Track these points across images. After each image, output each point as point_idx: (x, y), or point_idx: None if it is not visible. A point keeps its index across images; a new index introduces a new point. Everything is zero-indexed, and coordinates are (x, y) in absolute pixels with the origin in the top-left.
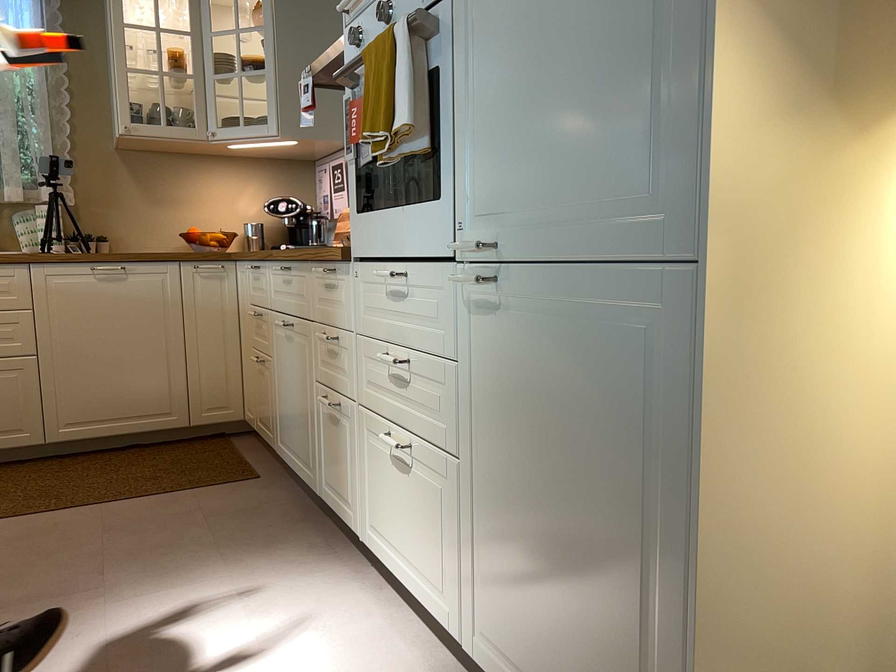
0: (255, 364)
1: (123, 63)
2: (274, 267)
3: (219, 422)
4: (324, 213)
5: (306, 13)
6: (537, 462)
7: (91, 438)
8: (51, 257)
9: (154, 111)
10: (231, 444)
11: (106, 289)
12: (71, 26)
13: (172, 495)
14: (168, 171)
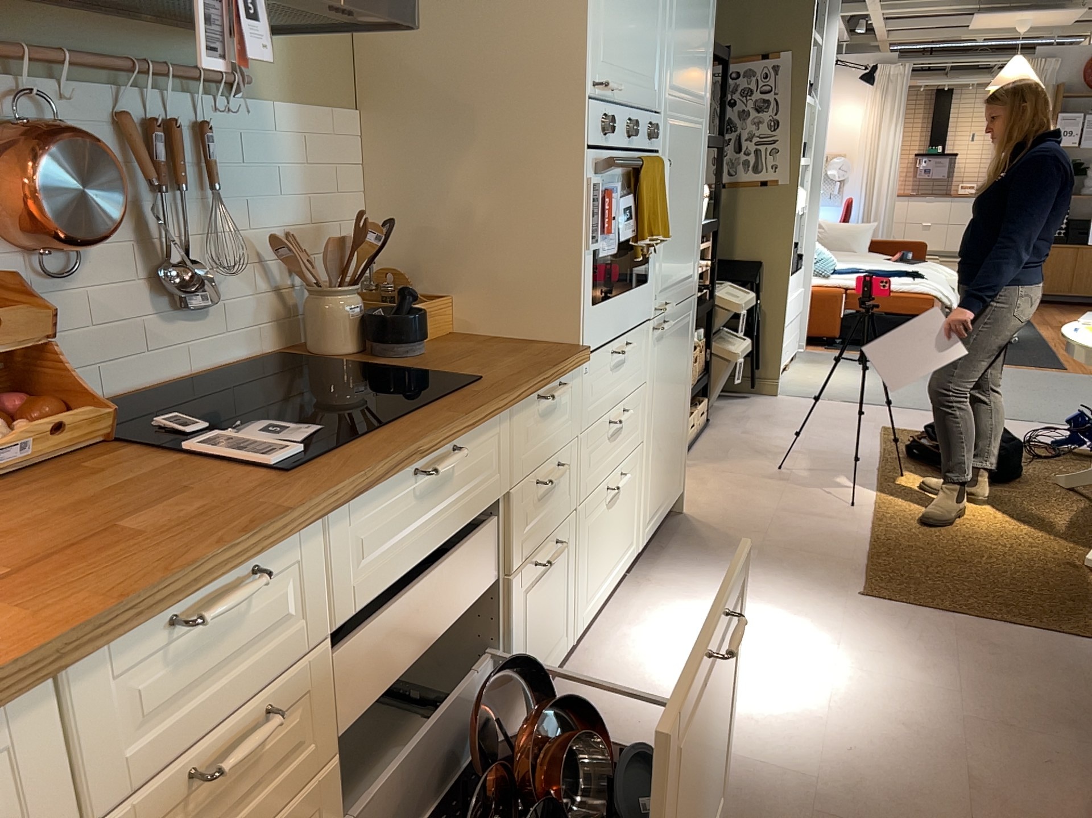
0: None
1: None
2: (371, 498)
3: None
4: None
5: None
6: (667, 398)
7: None
8: None
9: None
10: None
11: None
12: None
13: None
14: None
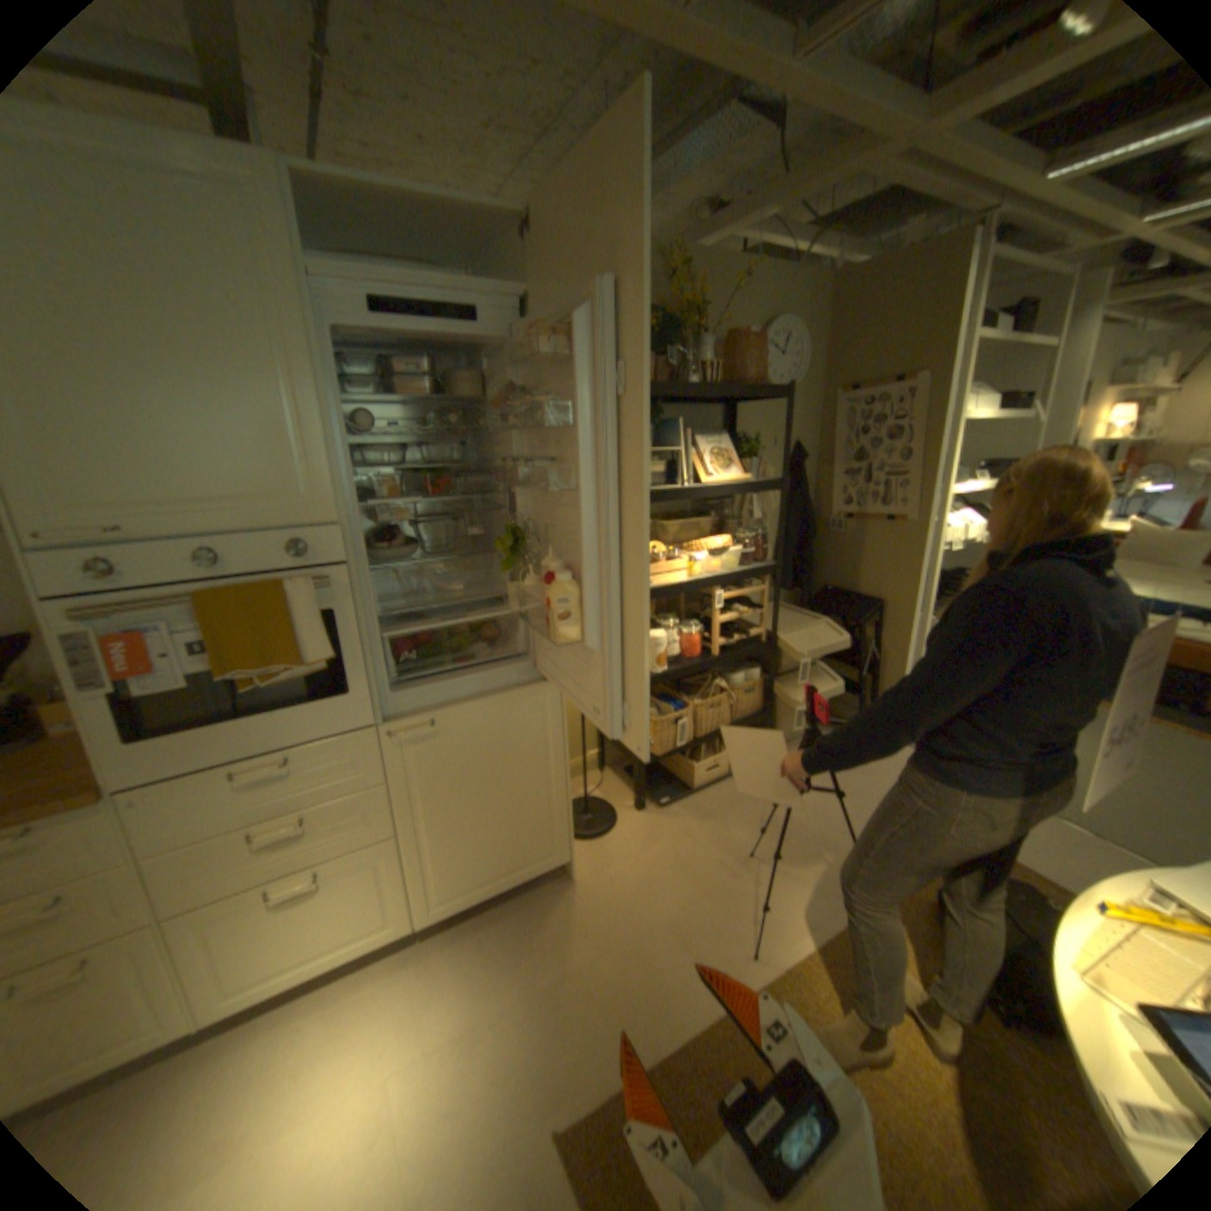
0: None
1: None
2: None
3: None
4: None
5: None
6: (468, 790)
7: None
8: None
9: None
10: None
11: None
12: None
13: None
14: None
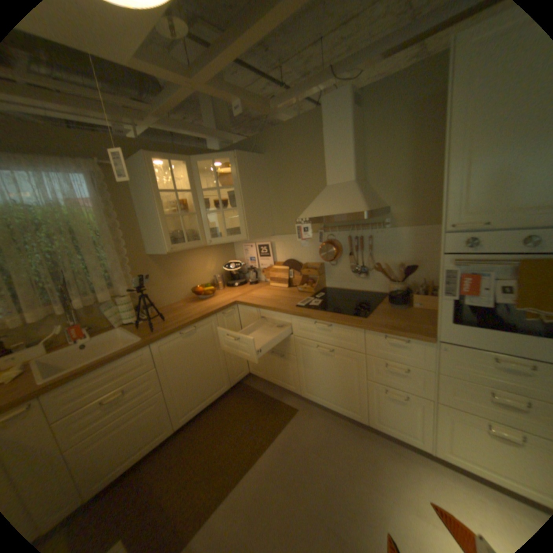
0: (268, 354)
1: (161, 213)
2: (302, 319)
3: (240, 379)
4: (252, 266)
5: (250, 177)
6: None
7: (193, 417)
8: (159, 337)
9: (176, 235)
10: (251, 388)
11: (187, 341)
12: (108, 190)
13: (275, 441)
14: (174, 260)
